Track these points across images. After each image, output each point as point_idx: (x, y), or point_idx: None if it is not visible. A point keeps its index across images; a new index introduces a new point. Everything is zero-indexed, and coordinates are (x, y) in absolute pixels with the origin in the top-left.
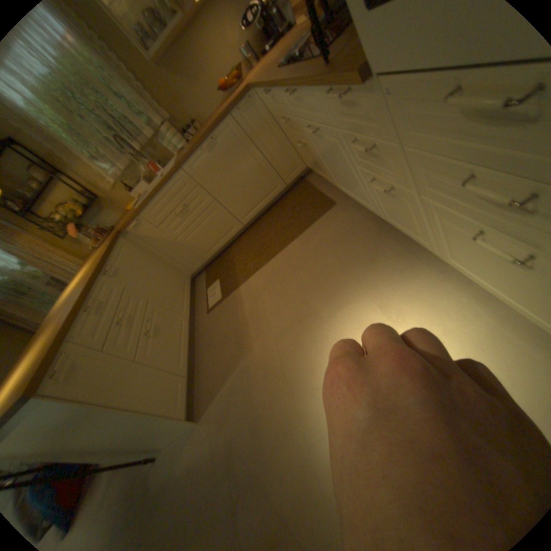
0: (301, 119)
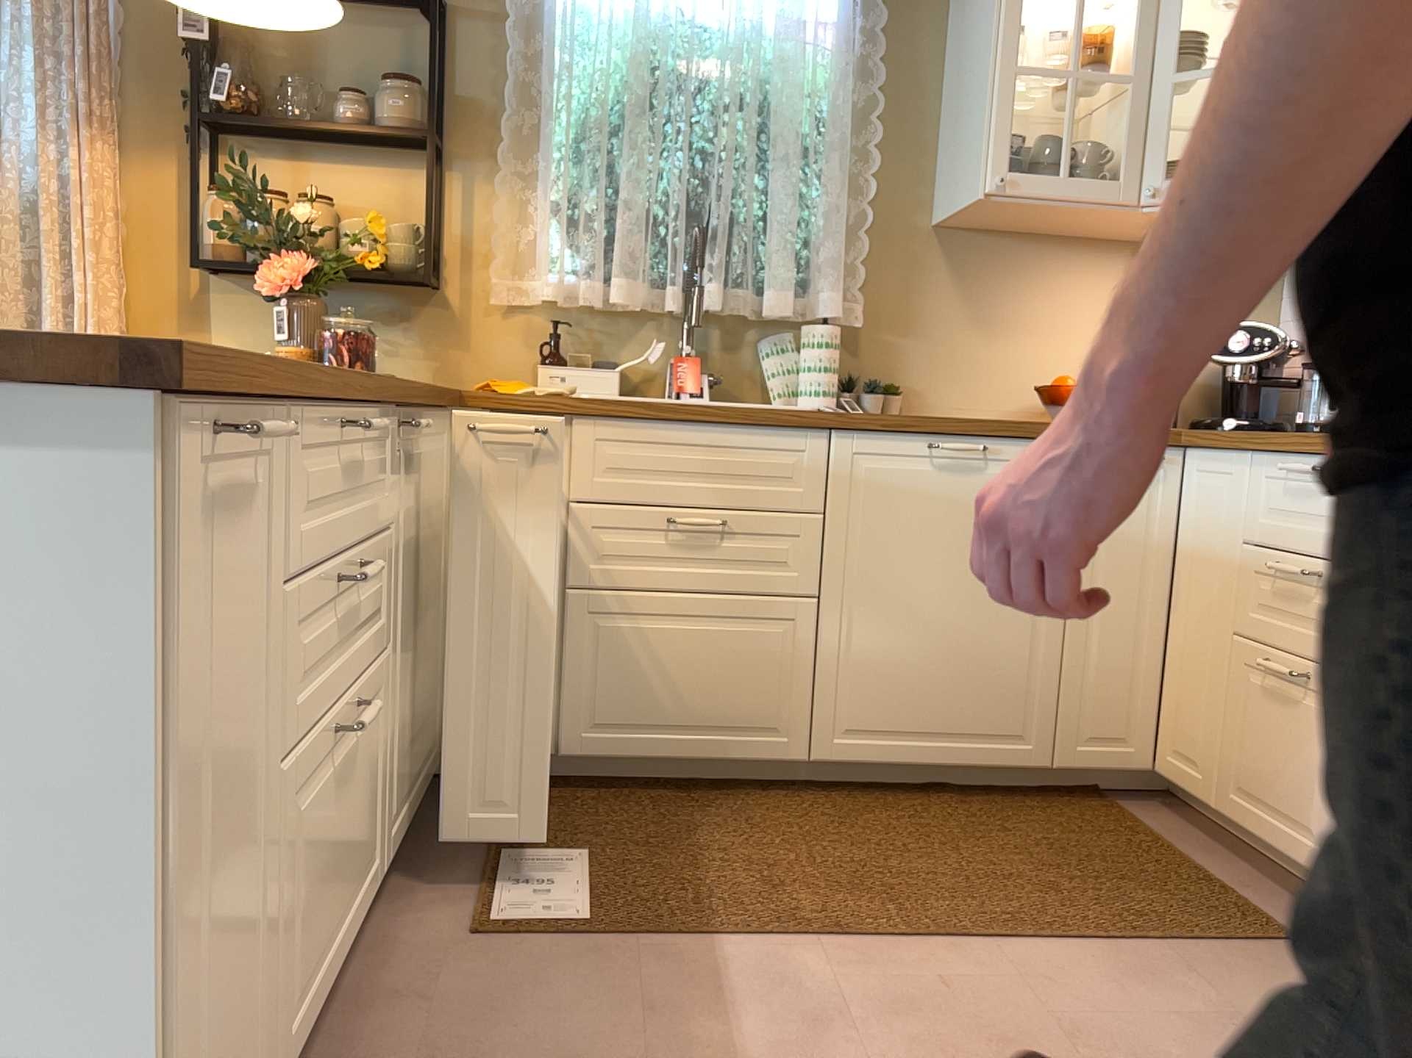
0: None
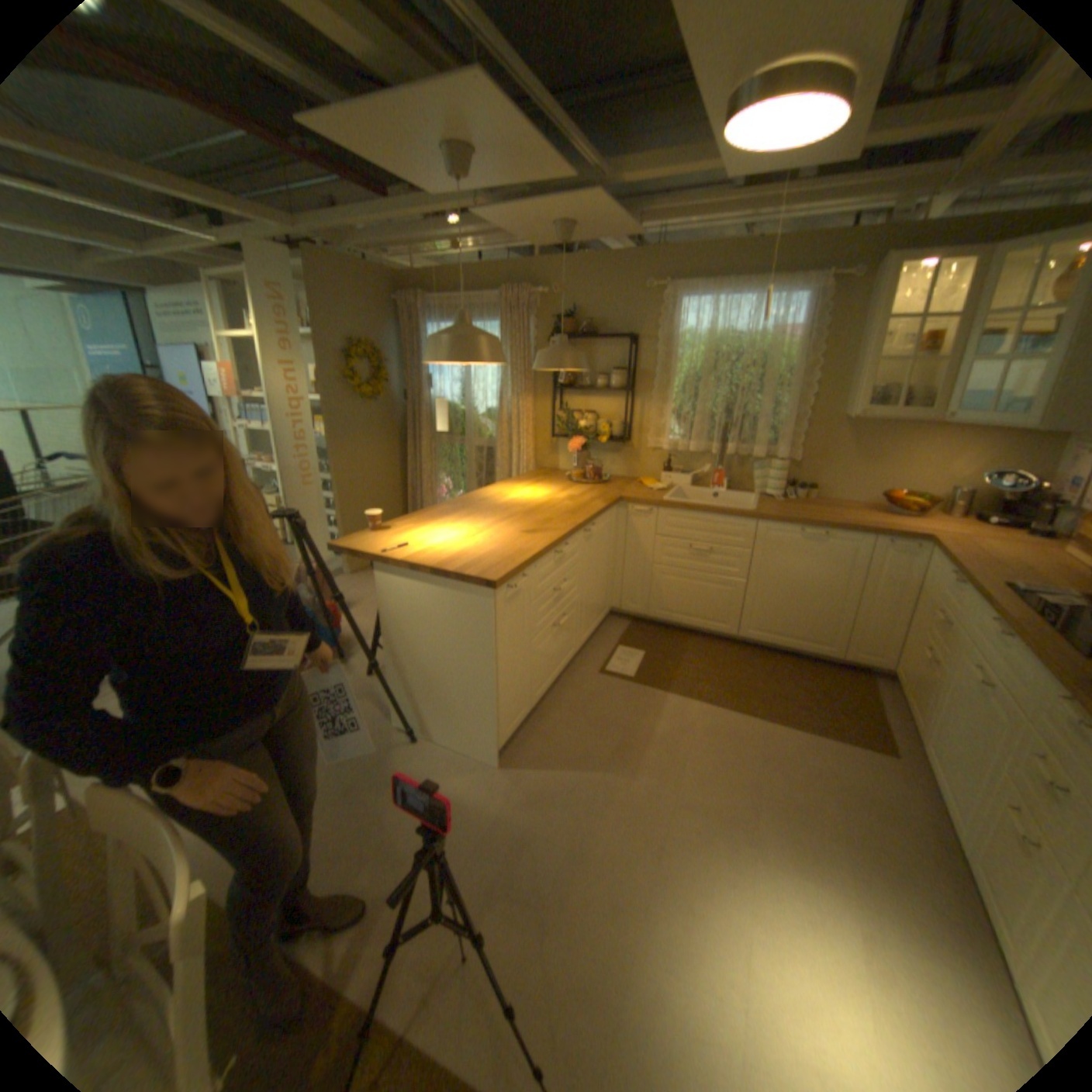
0: (974, 651)
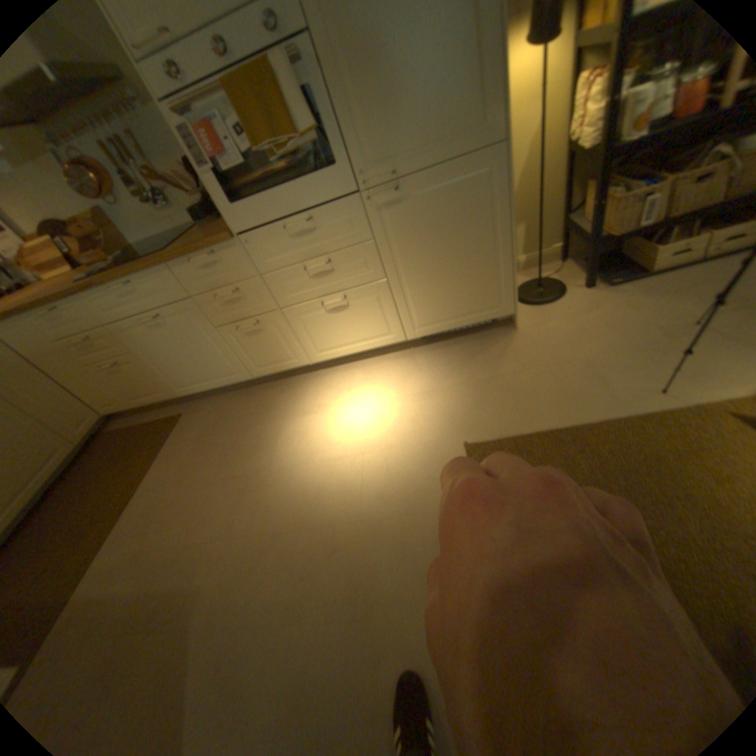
0: (122, 323)
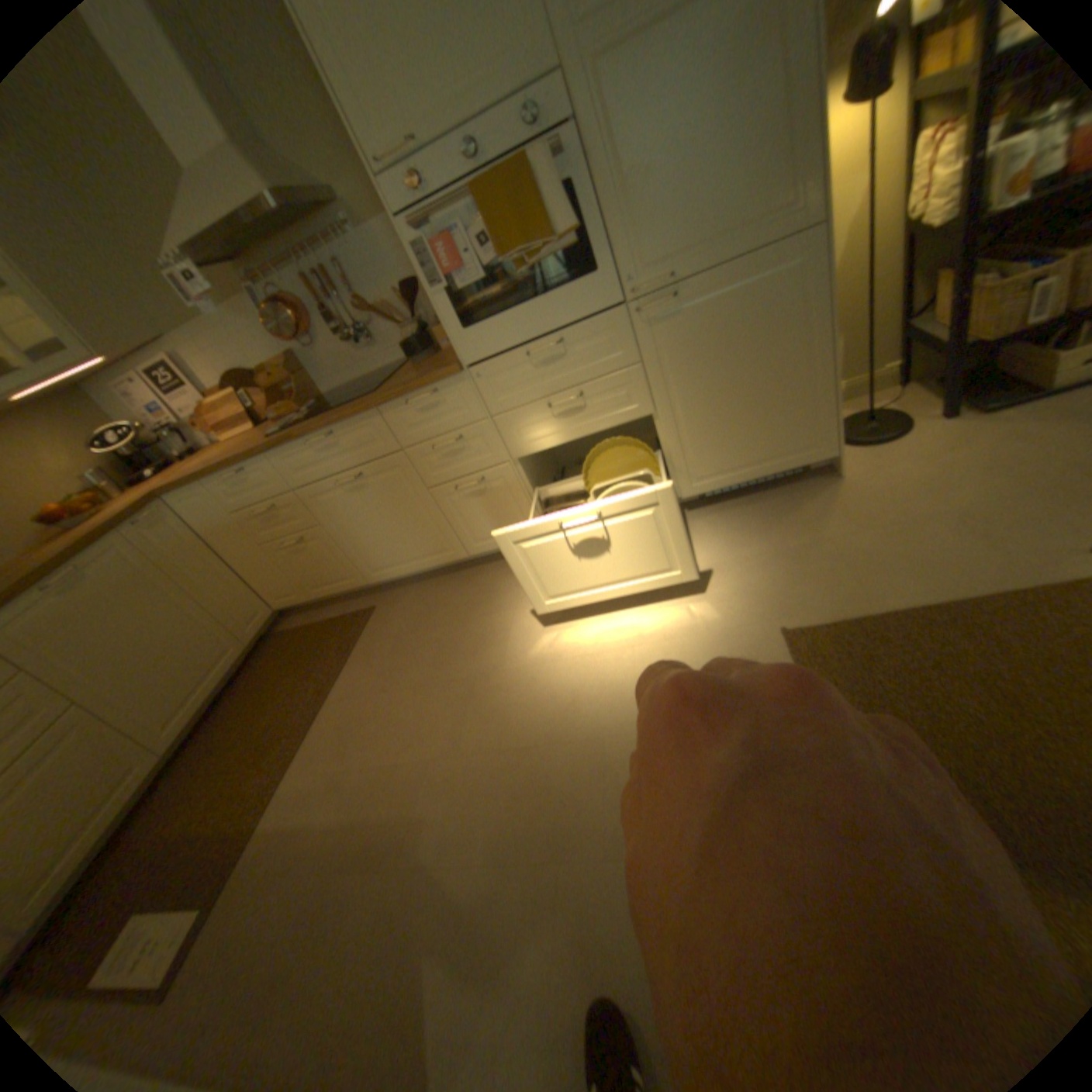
0: (317, 485)
